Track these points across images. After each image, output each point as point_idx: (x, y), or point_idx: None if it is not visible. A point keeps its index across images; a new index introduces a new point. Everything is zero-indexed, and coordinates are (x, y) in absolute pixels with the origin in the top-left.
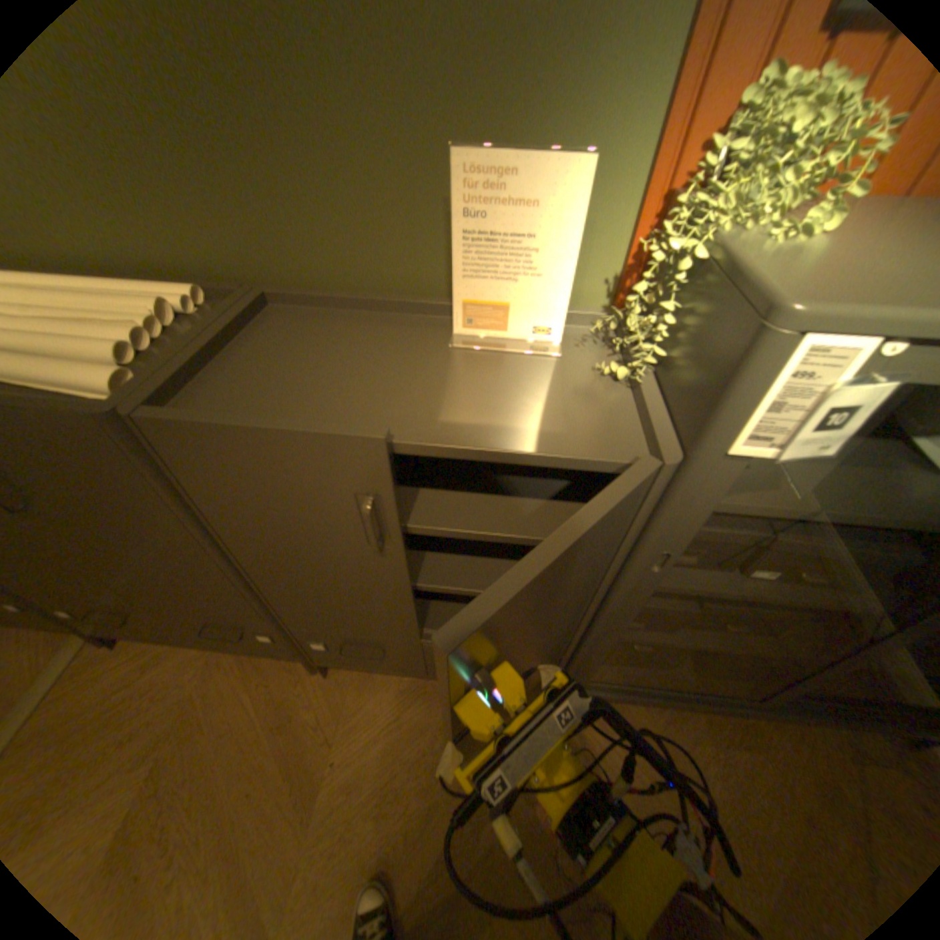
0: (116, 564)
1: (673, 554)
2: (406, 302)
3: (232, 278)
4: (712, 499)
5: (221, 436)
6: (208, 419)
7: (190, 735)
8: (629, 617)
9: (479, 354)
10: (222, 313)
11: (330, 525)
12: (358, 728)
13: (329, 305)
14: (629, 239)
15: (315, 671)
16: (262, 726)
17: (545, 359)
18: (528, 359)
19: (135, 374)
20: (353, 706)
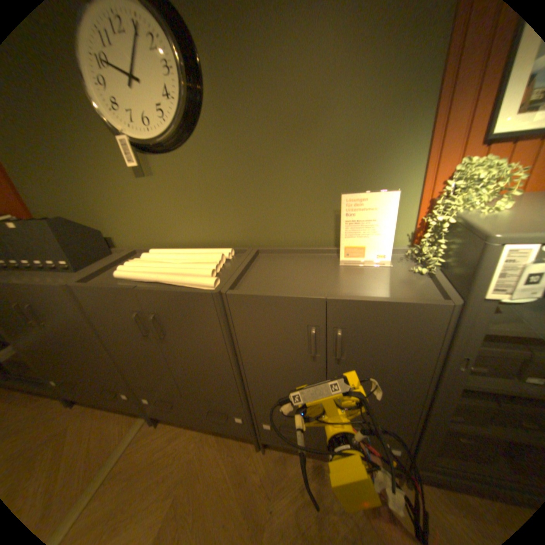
0: (185, 367)
1: (471, 359)
2: (316, 250)
3: (244, 245)
4: (485, 324)
5: (257, 300)
6: (253, 293)
7: (191, 482)
8: (452, 406)
9: (352, 268)
10: (243, 258)
11: (292, 343)
12: (284, 490)
13: (284, 253)
14: (416, 218)
15: (259, 448)
16: (229, 481)
17: (384, 269)
18: (376, 269)
19: (221, 279)
20: (280, 475)
